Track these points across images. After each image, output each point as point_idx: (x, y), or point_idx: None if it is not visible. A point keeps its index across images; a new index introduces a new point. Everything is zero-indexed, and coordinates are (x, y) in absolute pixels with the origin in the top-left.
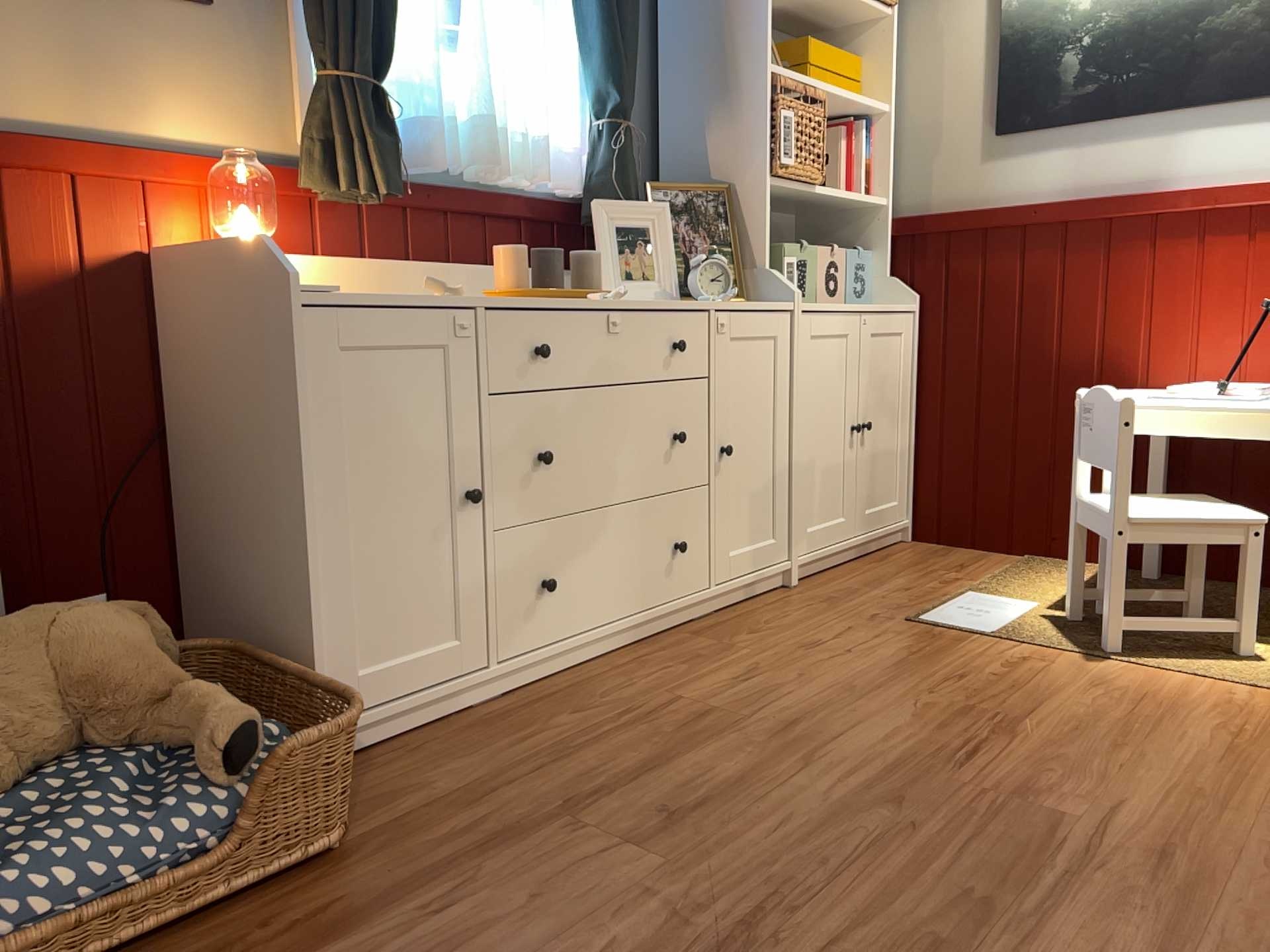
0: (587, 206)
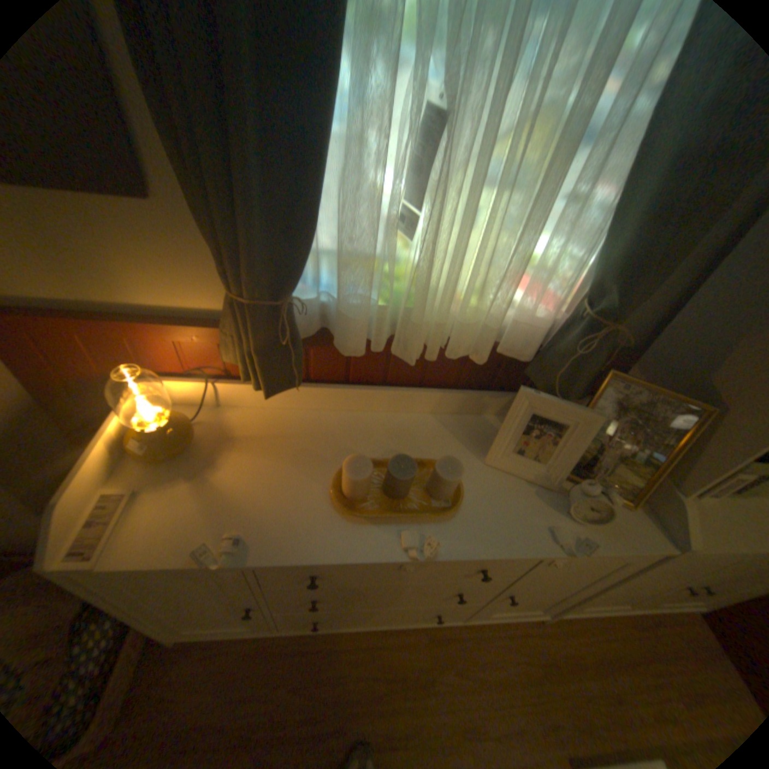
0: (534, 369)
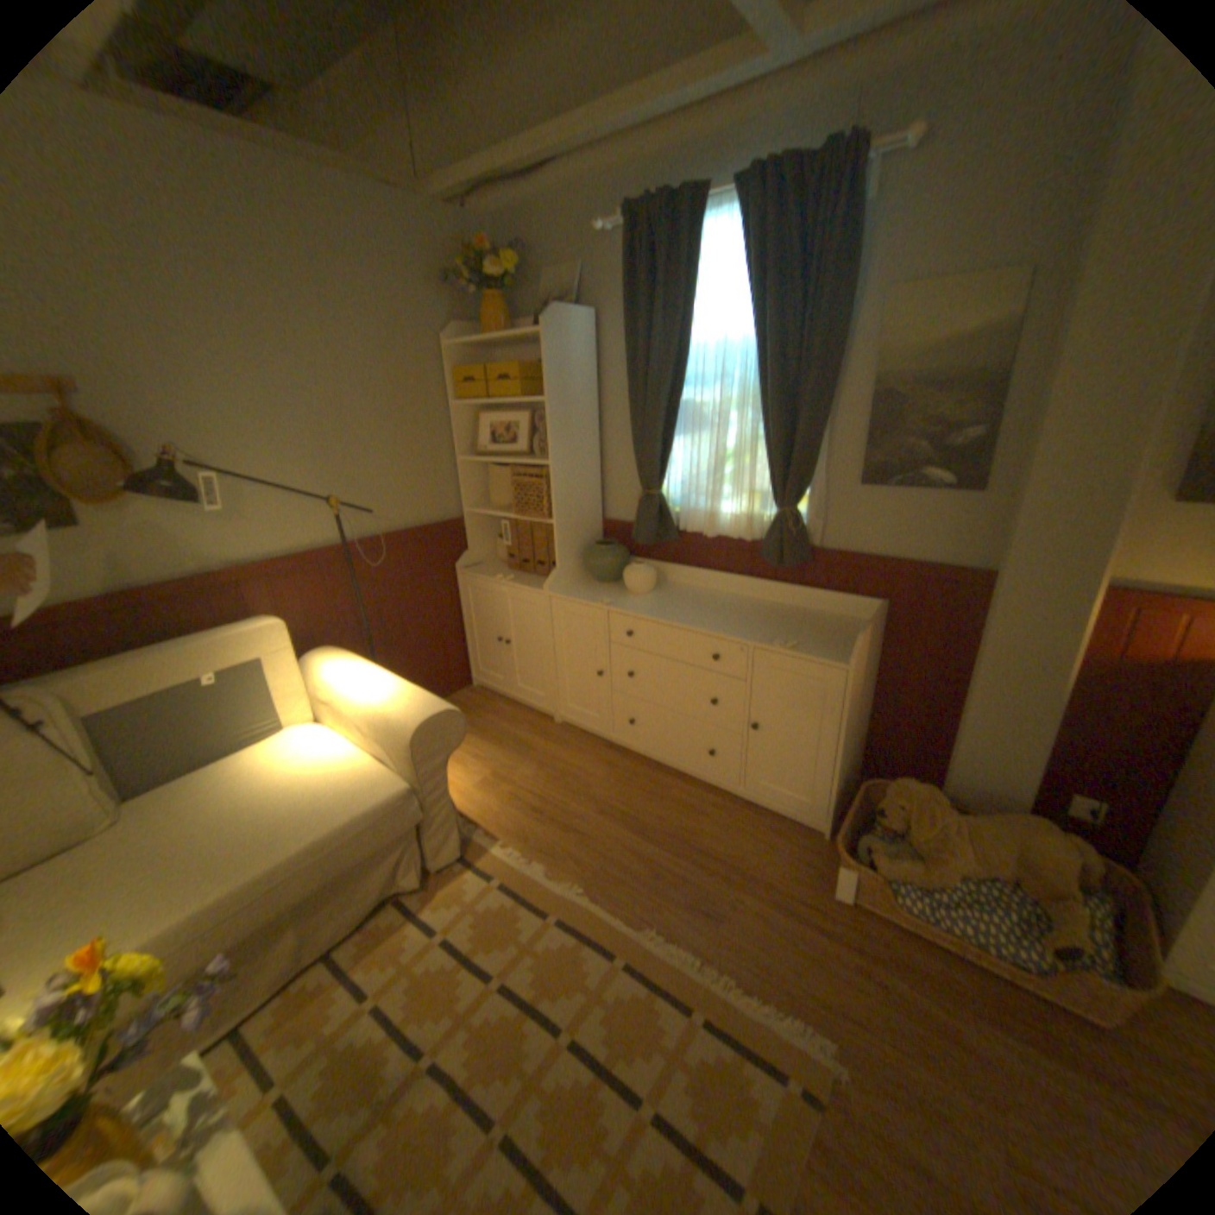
0: None
